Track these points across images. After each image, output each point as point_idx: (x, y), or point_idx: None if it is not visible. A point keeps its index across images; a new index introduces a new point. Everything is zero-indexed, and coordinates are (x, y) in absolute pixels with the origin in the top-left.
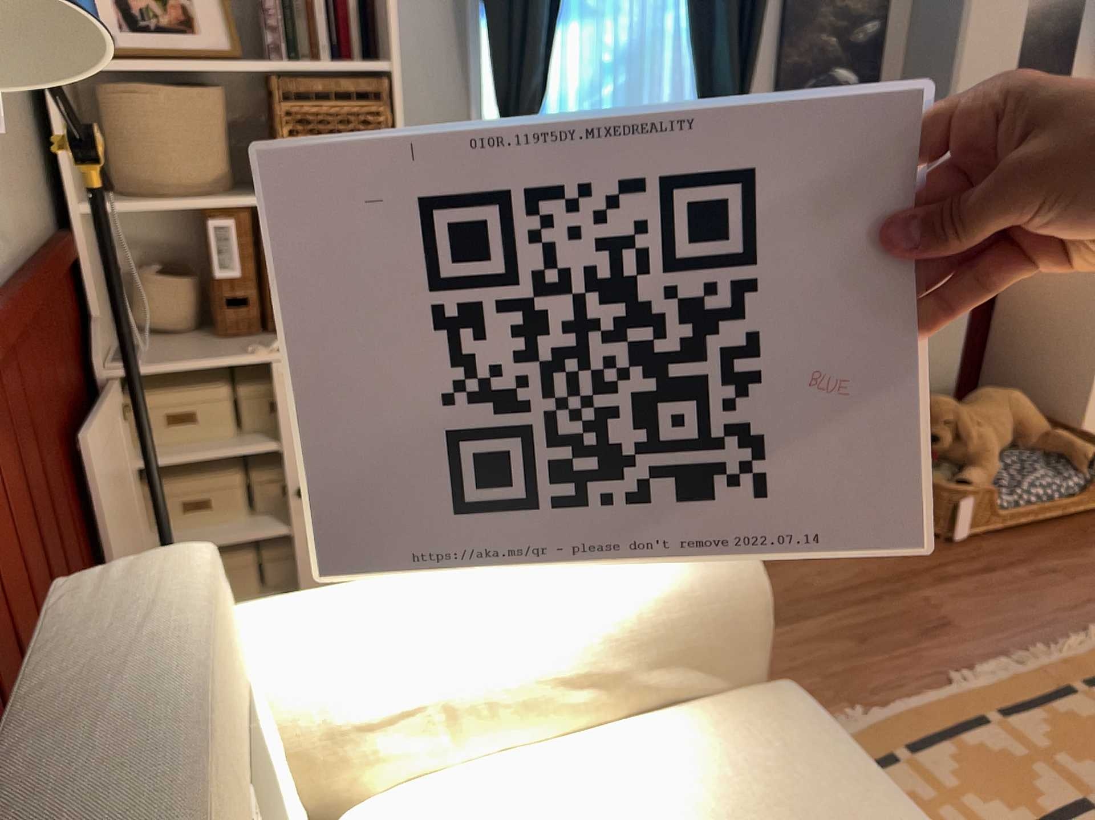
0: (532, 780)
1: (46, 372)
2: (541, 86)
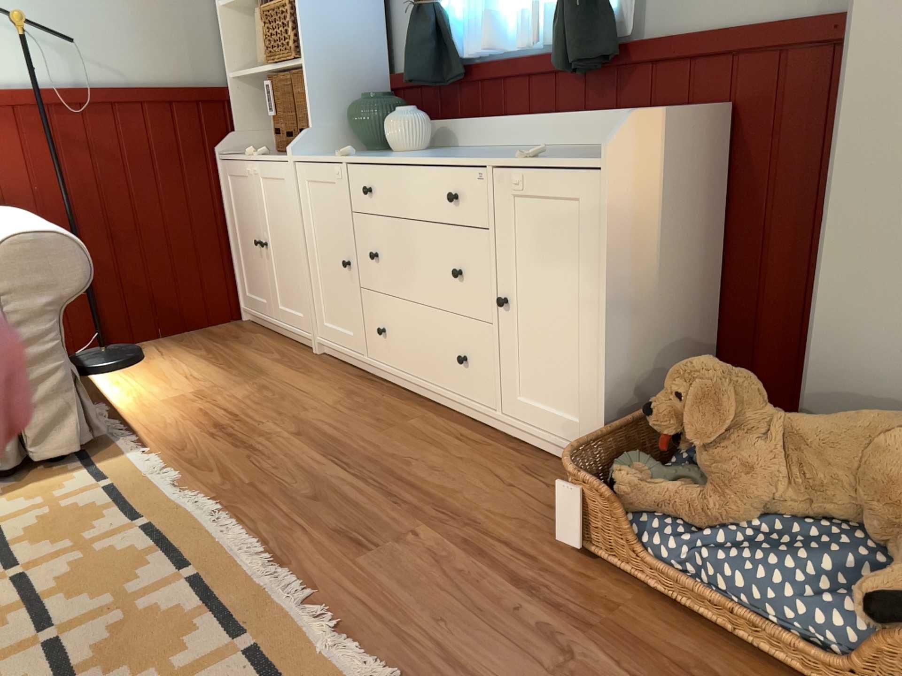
0: None
1: (139, 137)
2: None
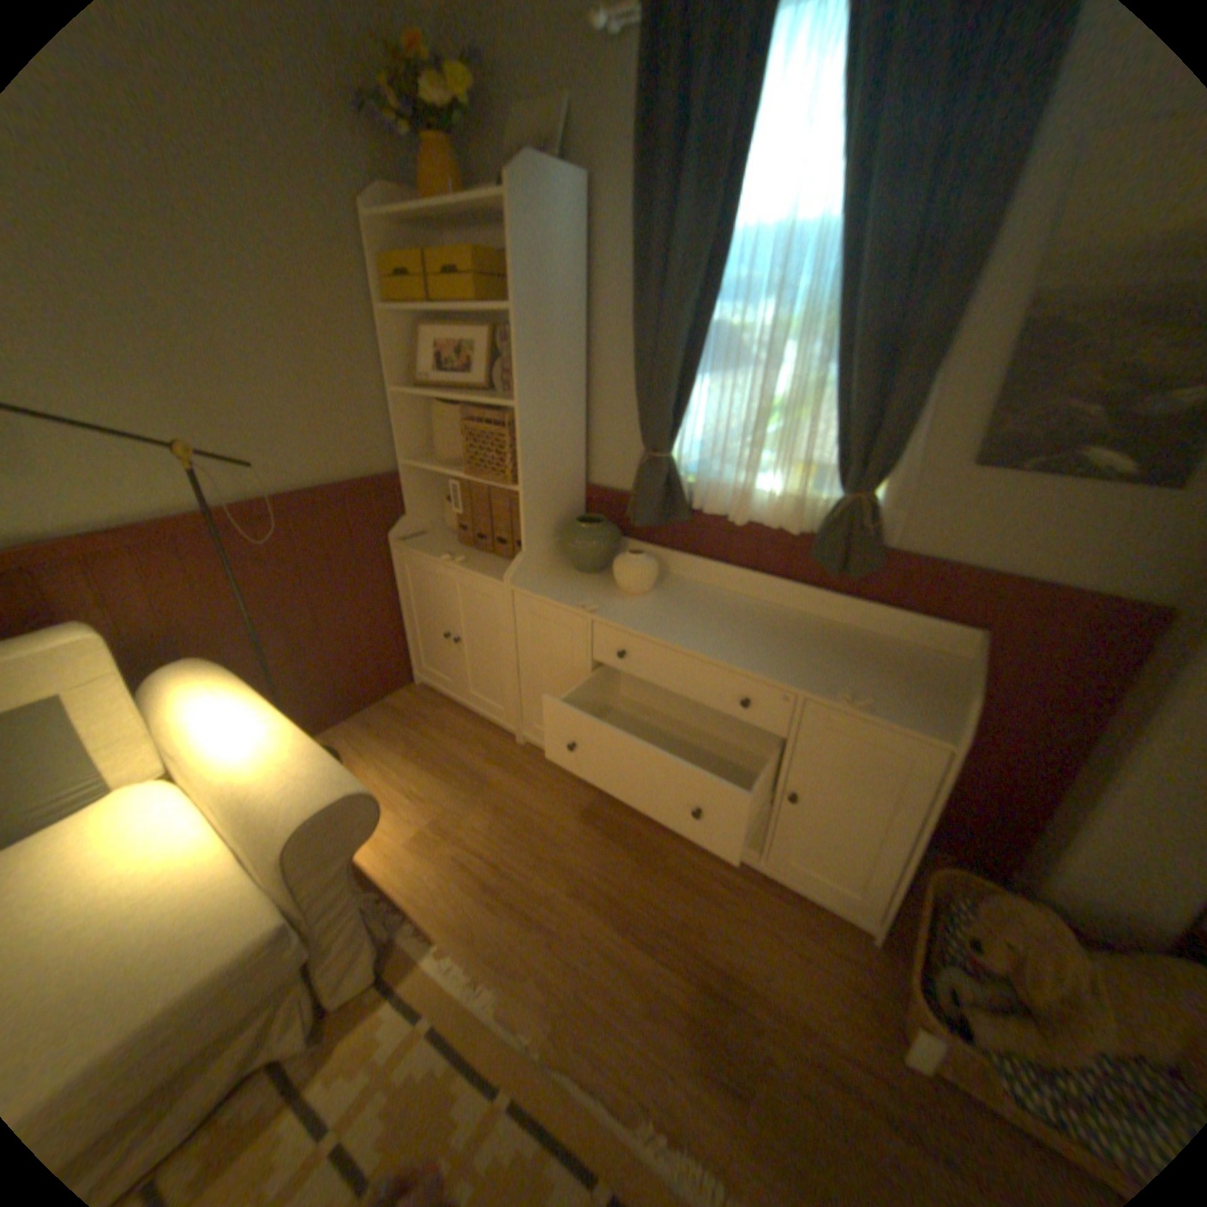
0: (171, 833)
1: (312, 537)
2: (668, 425)
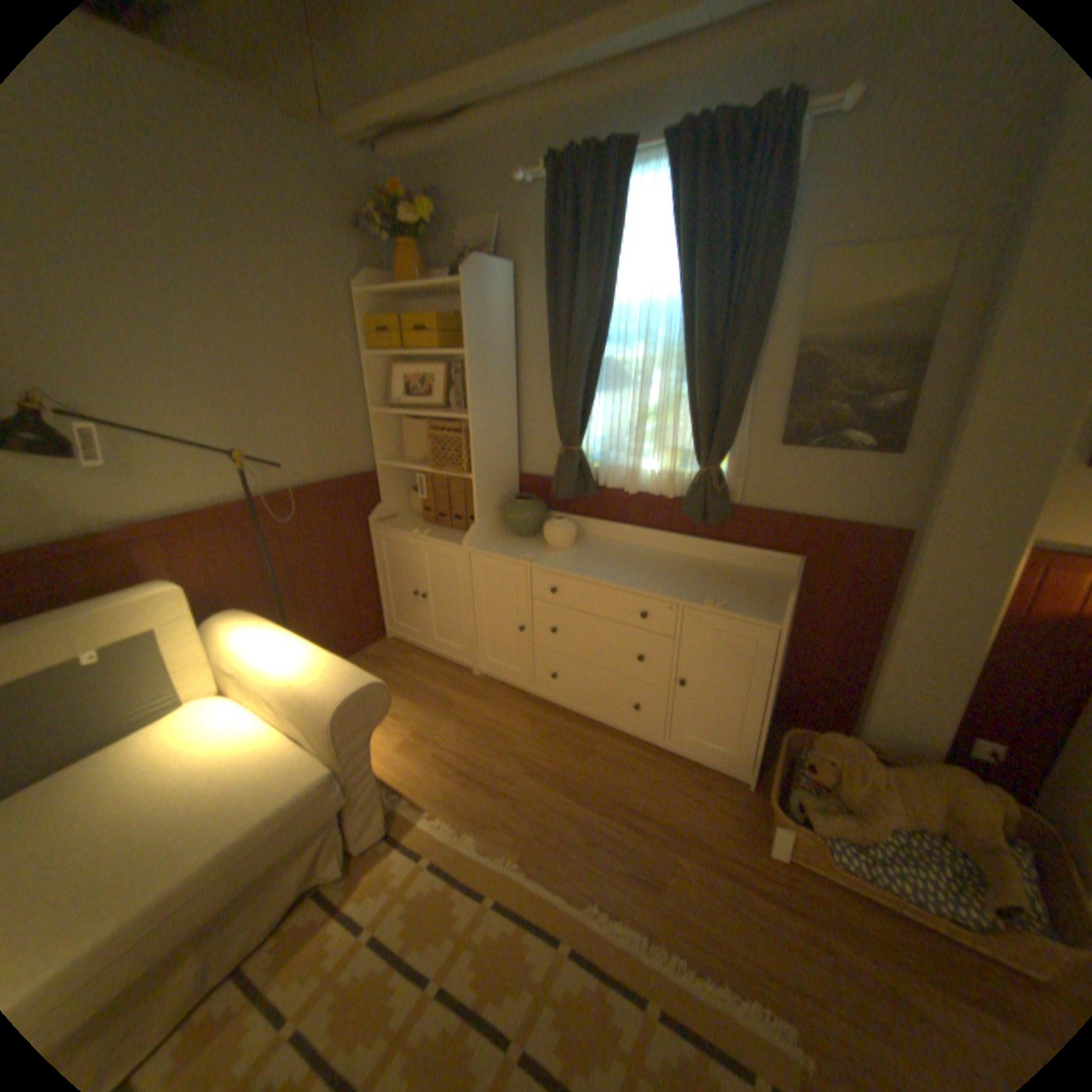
0: (237, 726)
1: (314, 520)
2: (578, 428)
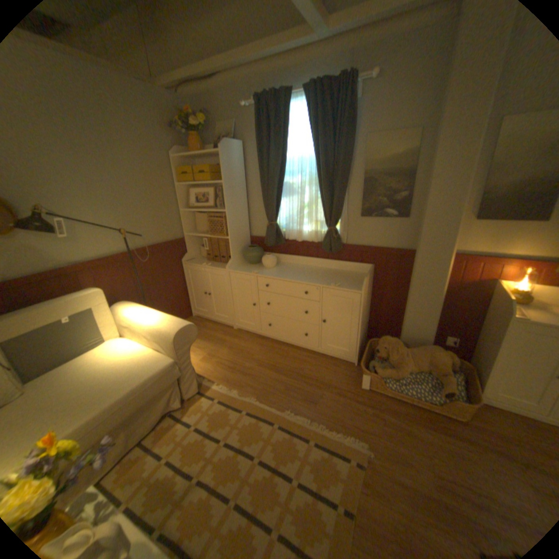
0: (130, 347)
1: (157, 261)
2: (274, 213)
